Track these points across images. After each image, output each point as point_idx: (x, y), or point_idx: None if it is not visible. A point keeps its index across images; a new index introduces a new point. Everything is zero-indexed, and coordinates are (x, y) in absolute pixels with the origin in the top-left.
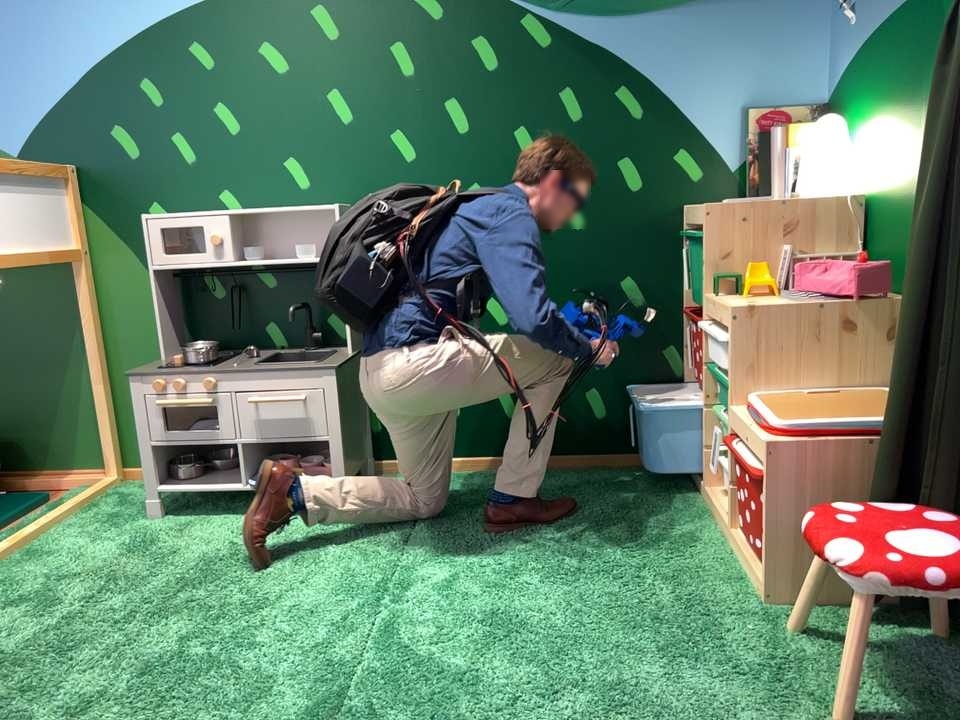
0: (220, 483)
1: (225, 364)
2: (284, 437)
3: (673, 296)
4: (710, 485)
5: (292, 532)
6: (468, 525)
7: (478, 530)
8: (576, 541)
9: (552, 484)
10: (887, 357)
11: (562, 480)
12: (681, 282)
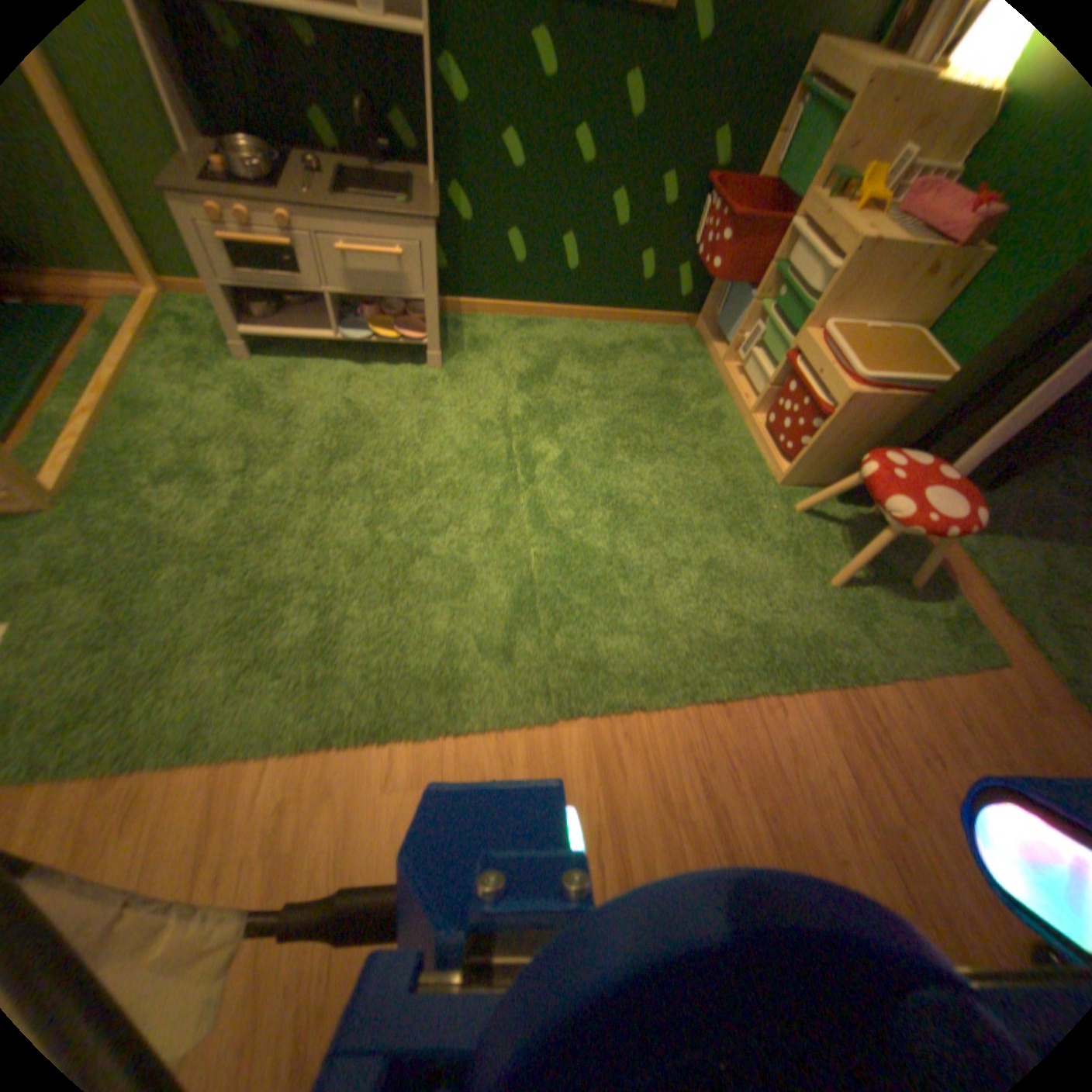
0: (304, 323)
1: (280, 174)
2: (376, 287)
3: (753, 158)
4: (724, 358)
5: (395, 383)
6: (548, 385)
7: (558, 392)
8: (636, 409)
9: (599, 338)
10: (932, 300)
11: (605, 334)
12: (773, 147)
